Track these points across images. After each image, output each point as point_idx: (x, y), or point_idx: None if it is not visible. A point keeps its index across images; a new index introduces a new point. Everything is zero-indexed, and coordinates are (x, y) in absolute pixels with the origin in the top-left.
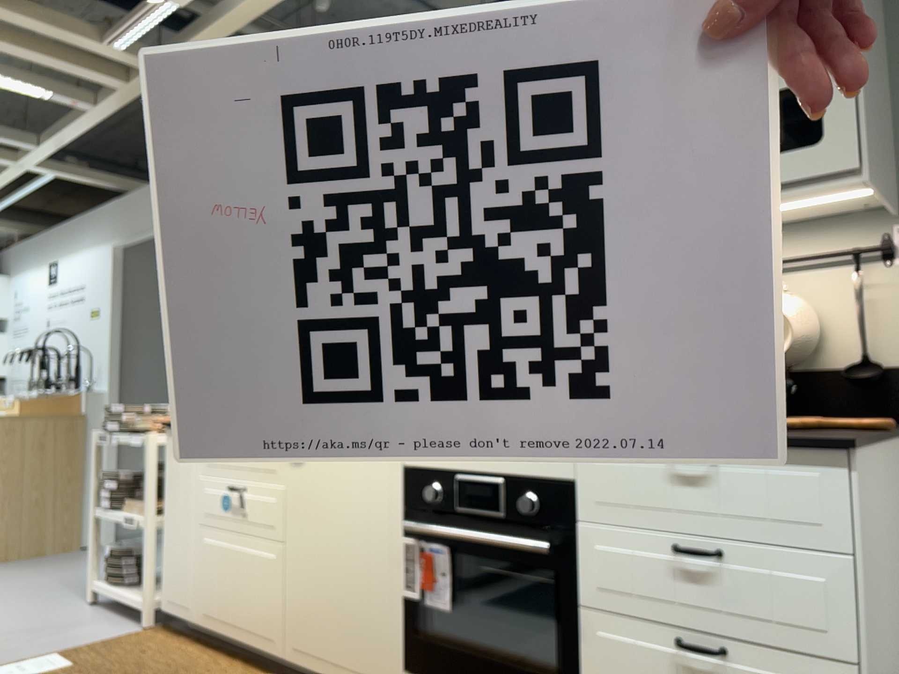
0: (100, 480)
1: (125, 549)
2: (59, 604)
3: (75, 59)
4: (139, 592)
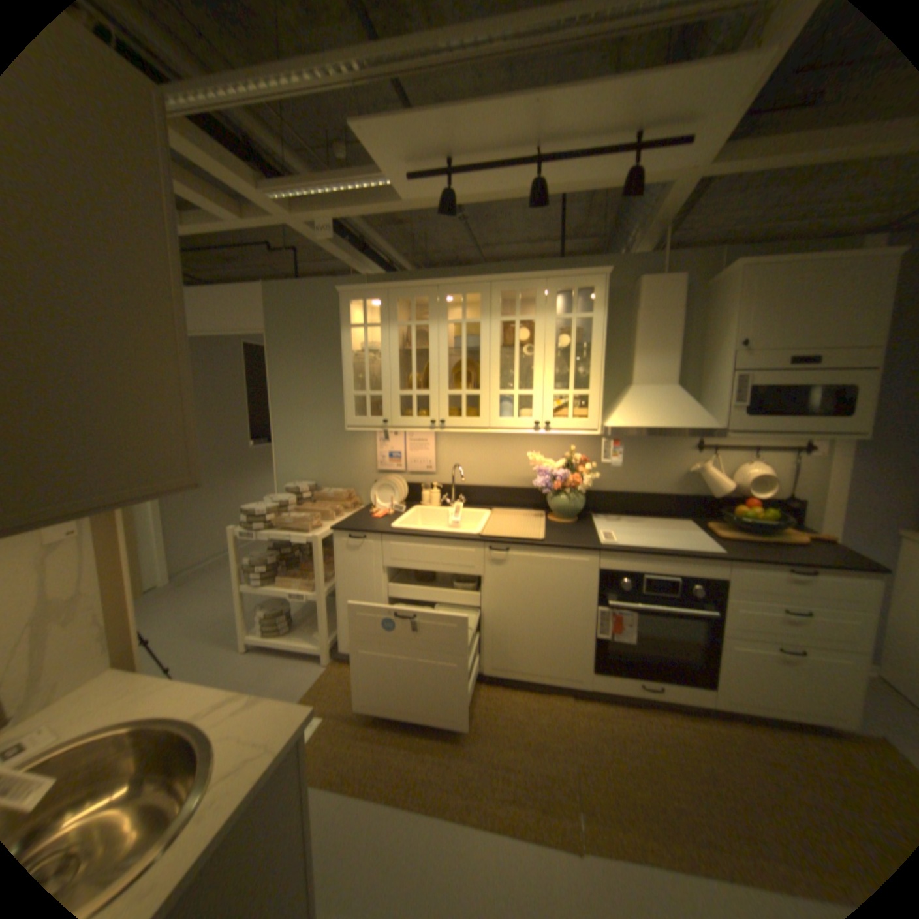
0: (246, 566)
1: (273, 610)
2: (215, 659)
3: (200, 188)
4: (295, 638)
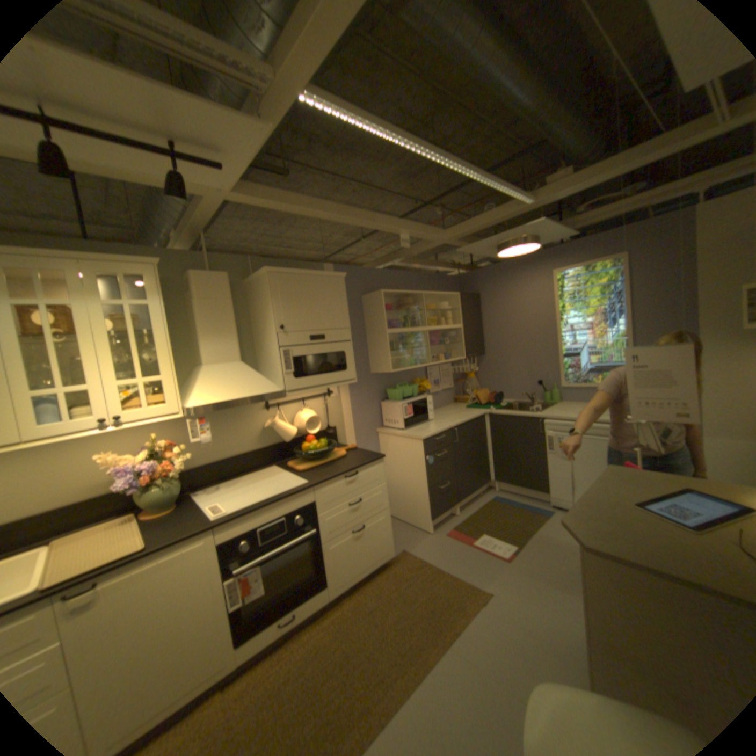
0: None
1: None
2: None
3: None
4: None
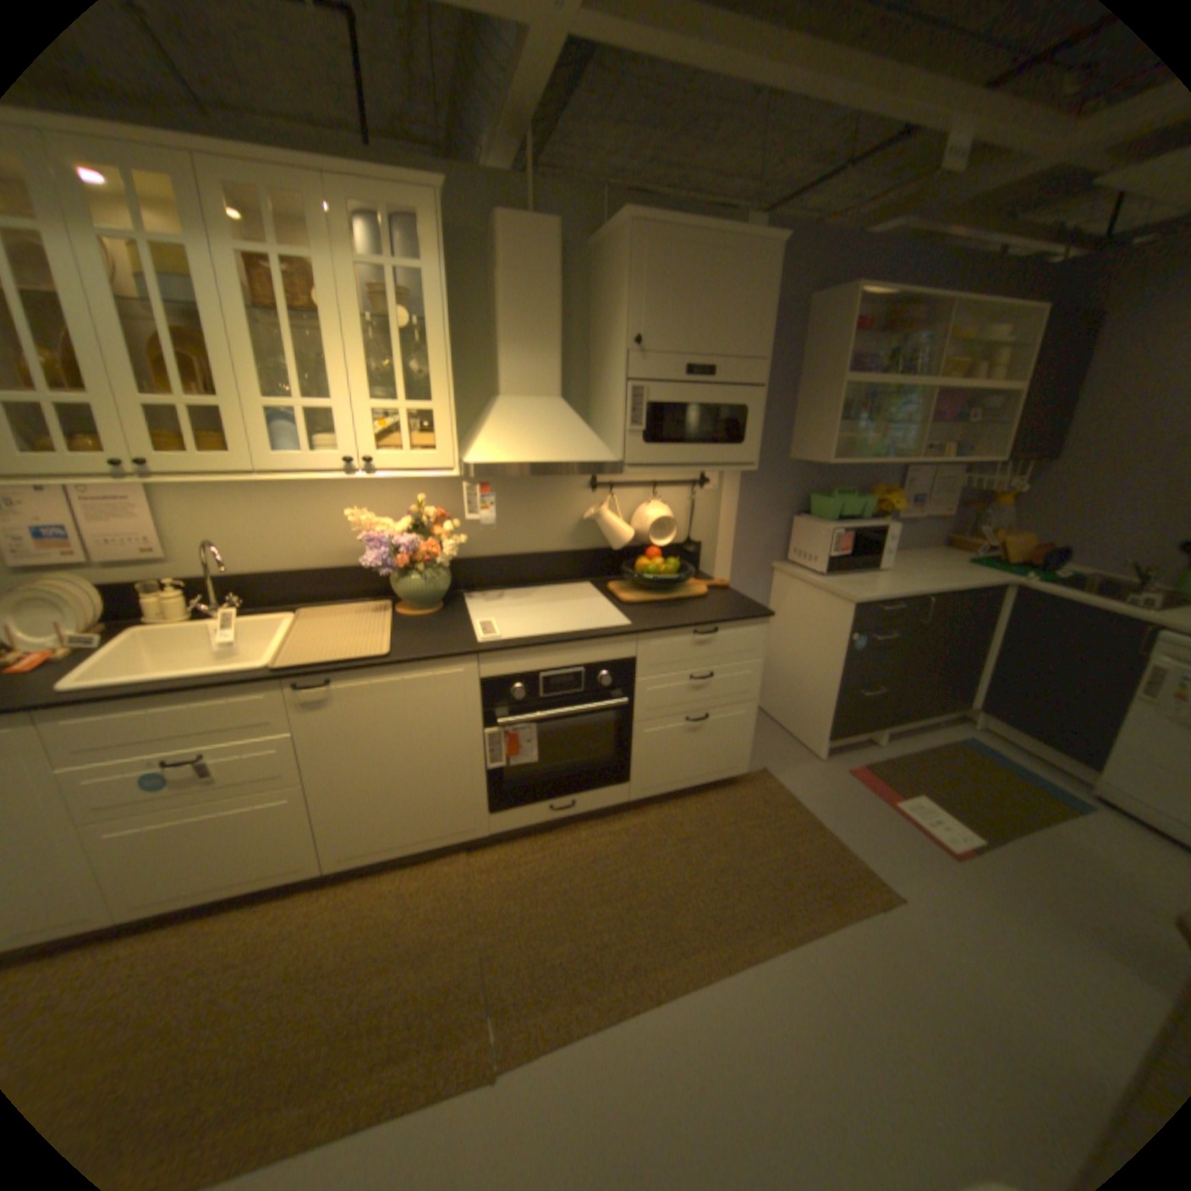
0: None
1: None
2: None
3: None
4: None
